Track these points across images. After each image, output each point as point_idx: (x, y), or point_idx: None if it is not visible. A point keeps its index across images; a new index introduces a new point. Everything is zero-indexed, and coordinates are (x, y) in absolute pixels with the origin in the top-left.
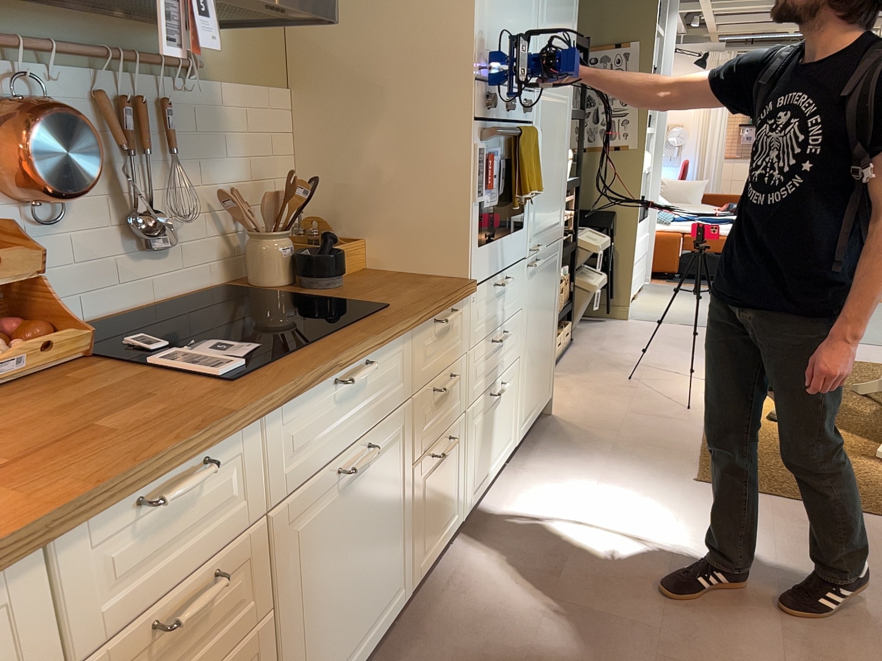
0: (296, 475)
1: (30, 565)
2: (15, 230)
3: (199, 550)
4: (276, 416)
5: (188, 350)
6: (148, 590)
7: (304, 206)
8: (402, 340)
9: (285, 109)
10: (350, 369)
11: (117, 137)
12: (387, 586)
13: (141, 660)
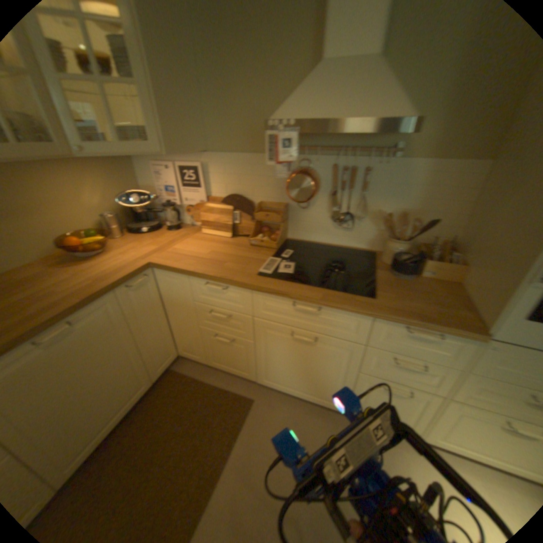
0: (267, 316)
1: (185, 276)
2: (286, 207)
3: (226, 305)
4: (258, 293)
5: (279, 261)
6: (211, 301)
7: (425, 231)
8: (360, 316)
9: (476, 170)
10: (307, 303)
11: (334, 181)
12: (324, 393)
13: (210, 313)
